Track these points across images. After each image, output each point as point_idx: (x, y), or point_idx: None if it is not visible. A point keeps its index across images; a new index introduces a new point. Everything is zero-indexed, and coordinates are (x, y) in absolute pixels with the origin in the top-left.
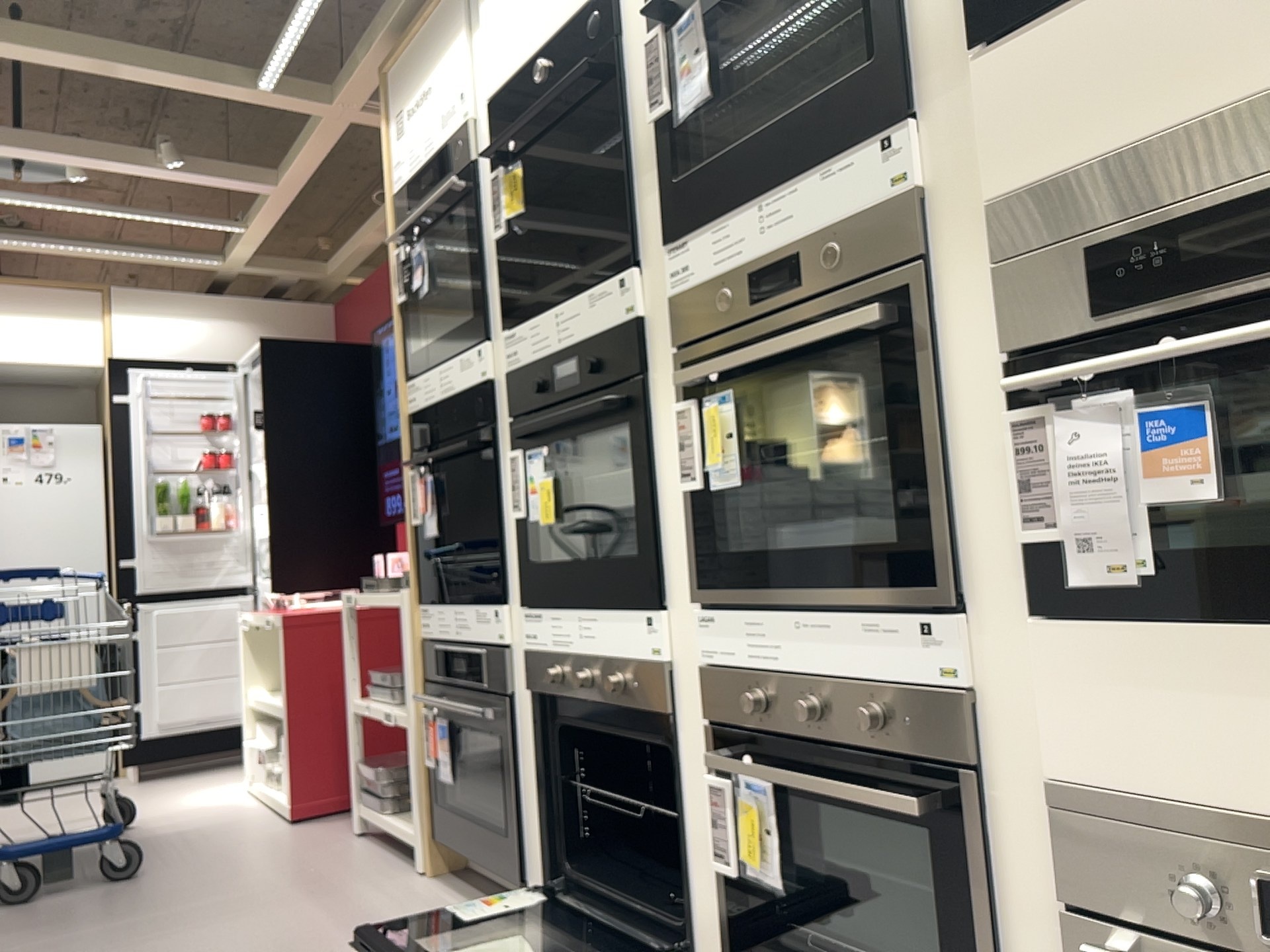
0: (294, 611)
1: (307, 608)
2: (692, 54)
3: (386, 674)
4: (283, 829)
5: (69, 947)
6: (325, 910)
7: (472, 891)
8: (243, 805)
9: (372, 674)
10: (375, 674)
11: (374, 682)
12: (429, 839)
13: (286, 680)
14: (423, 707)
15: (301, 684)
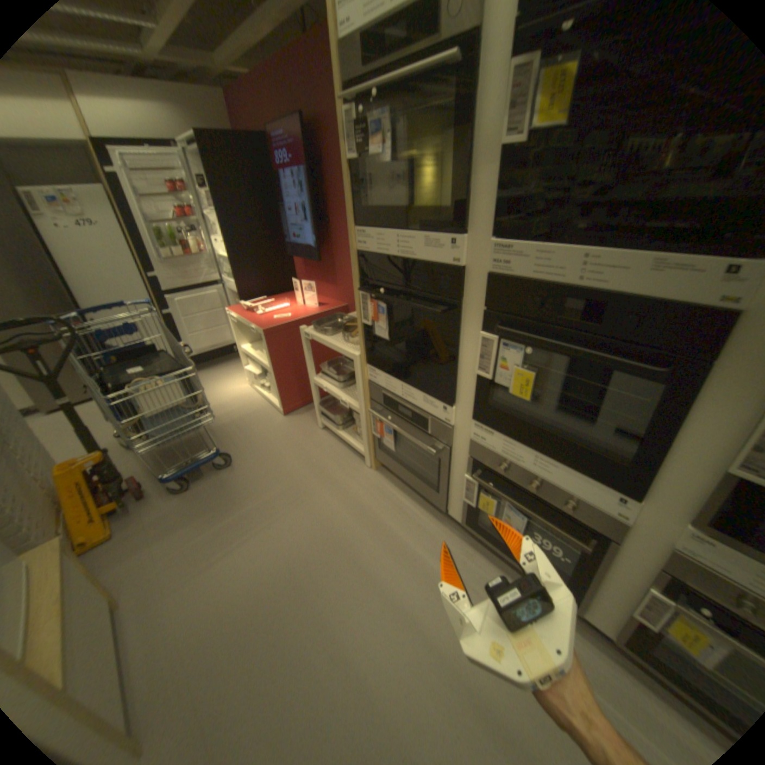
0: (262, 318)
1: (268, 316)
2: None
3: (330, 369)
4: (283, 421)
5: (227, 534)
6: (339, 500)
7: (401, 484)
8: (254, 398)
9: (323, 370)
10: (327, 372)
11: (322, 370)
12: (374, 457)
13: (266, 354)
14: (372, 411)
15: (278, 361)
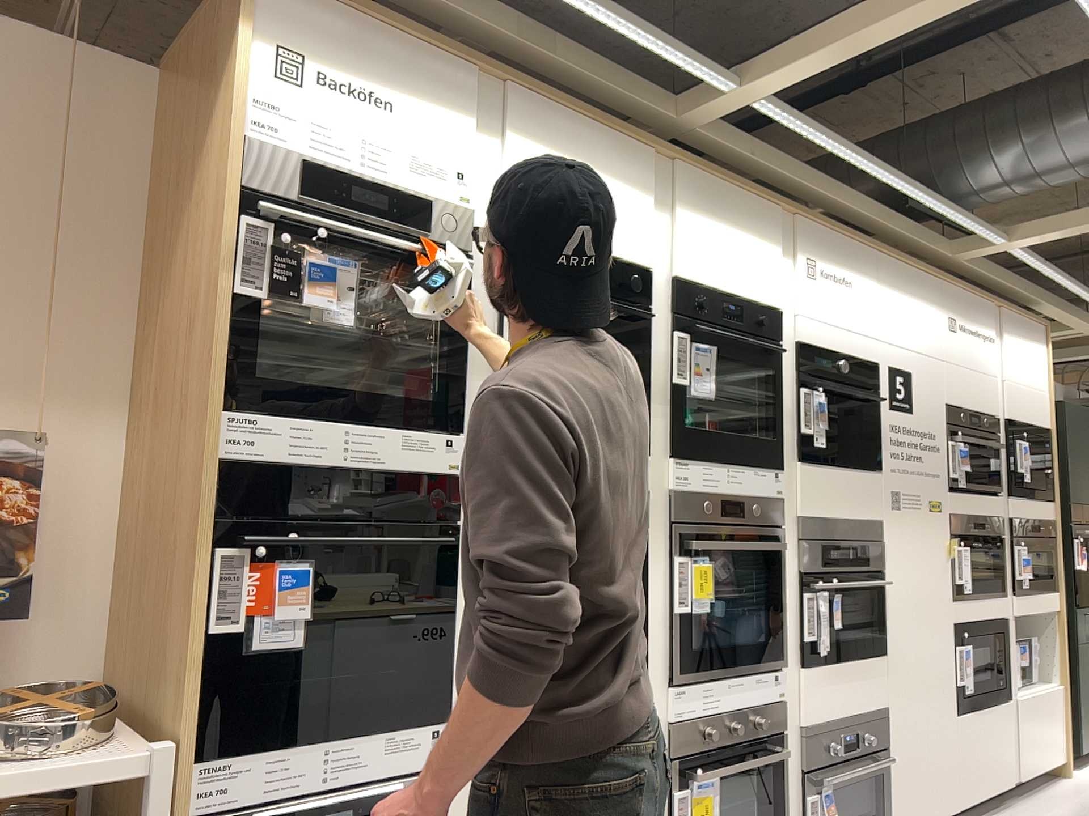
0: None
1: None
2: (700, 370)
3: None
4: None
5: None
6: None
7: None
8: None
9: None
10: None
11: None
12: None
13: None
14: None
15: None
